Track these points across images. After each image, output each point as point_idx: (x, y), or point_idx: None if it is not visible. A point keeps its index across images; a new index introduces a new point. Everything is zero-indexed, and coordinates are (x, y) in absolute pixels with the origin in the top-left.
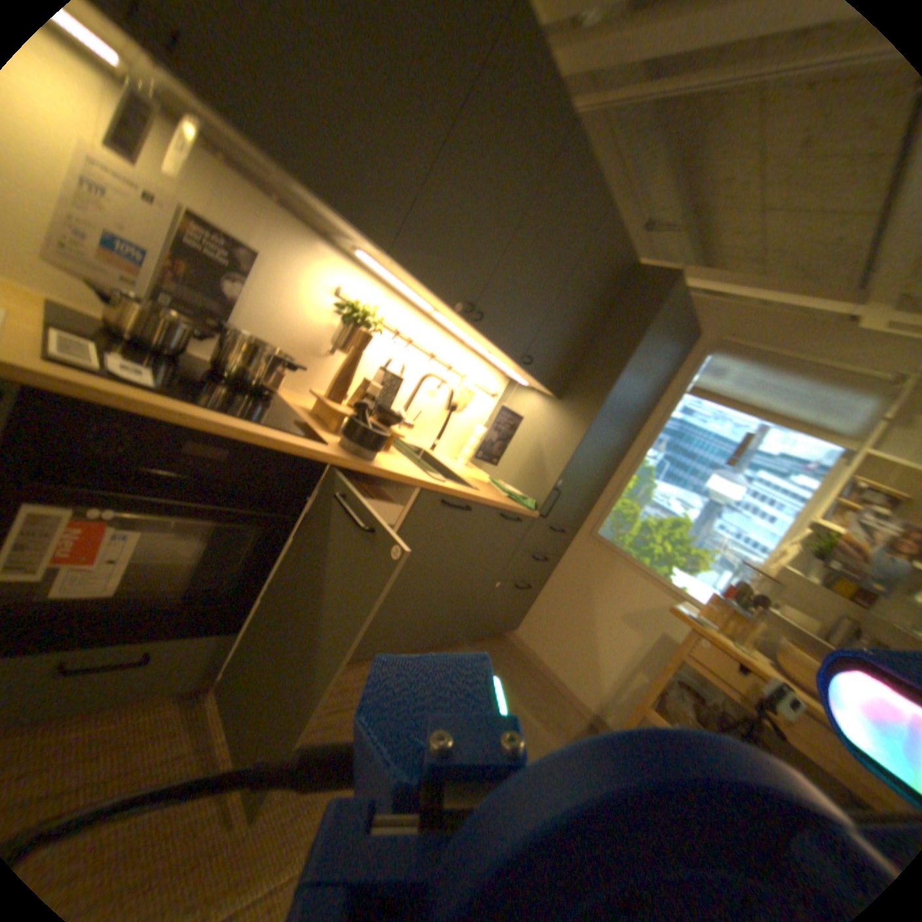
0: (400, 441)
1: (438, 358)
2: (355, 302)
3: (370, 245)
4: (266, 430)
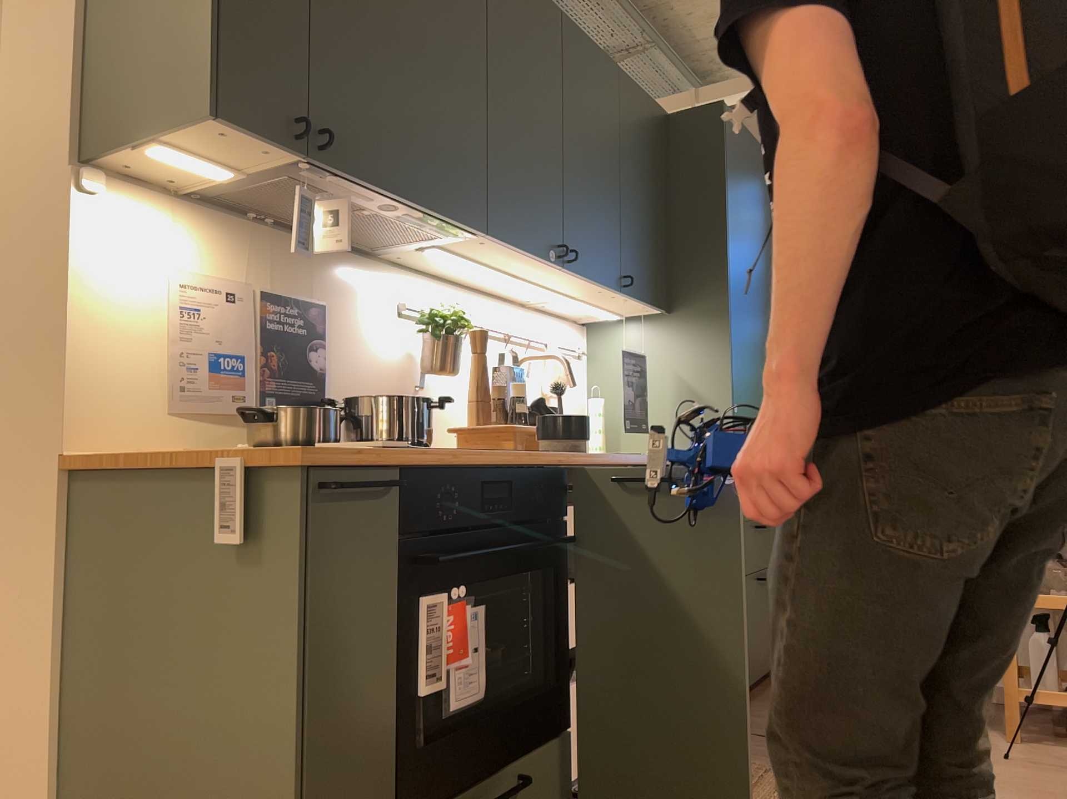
0: None
1: (515, 338)
2: (434, 309)
3: (465, 232)
4: (515, 452)
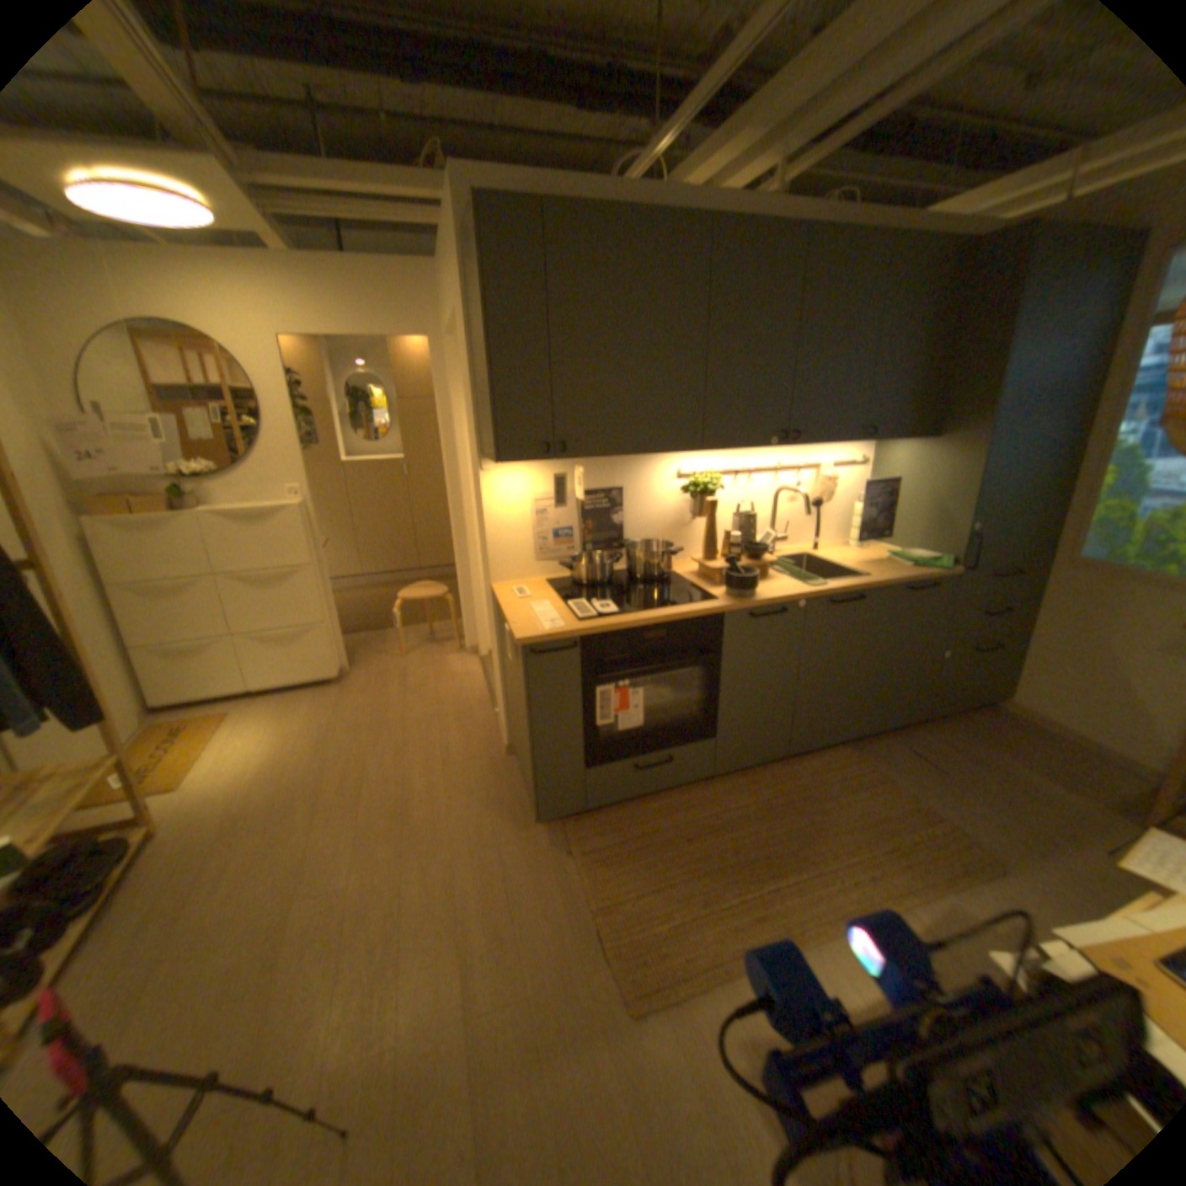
0: (778, 561)
1: (785, 468)
2: (695, 478)
3: (689, 450)
4: (678, 609)
